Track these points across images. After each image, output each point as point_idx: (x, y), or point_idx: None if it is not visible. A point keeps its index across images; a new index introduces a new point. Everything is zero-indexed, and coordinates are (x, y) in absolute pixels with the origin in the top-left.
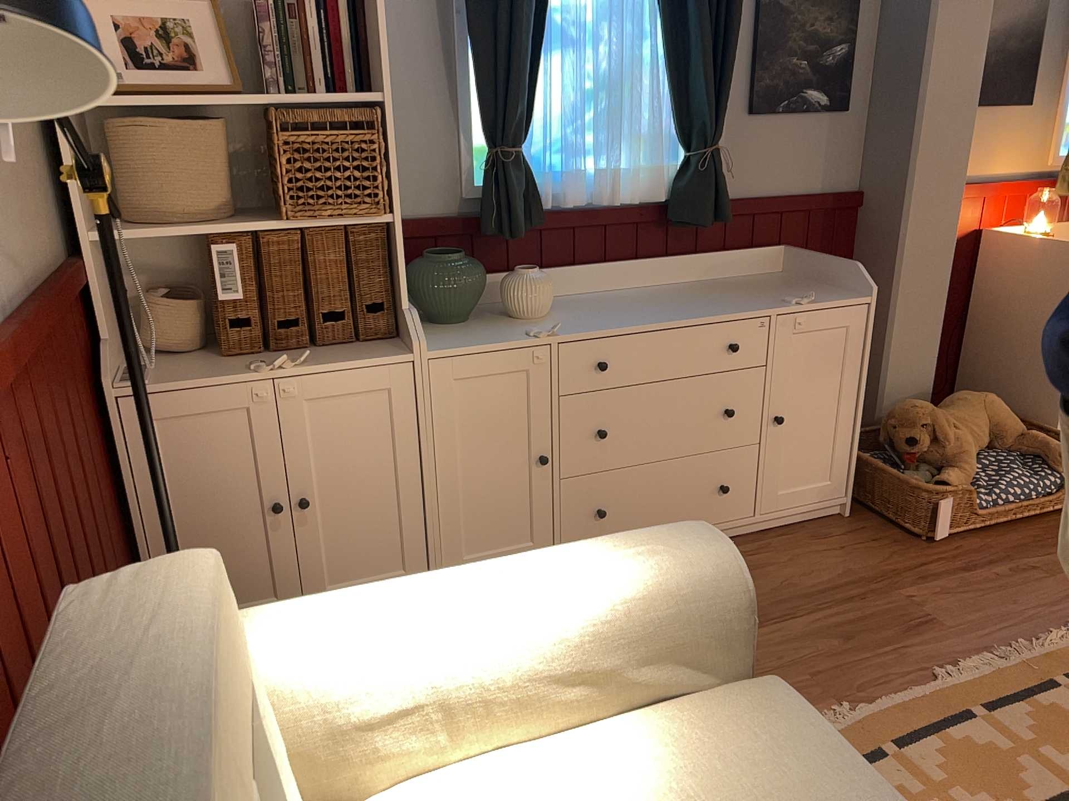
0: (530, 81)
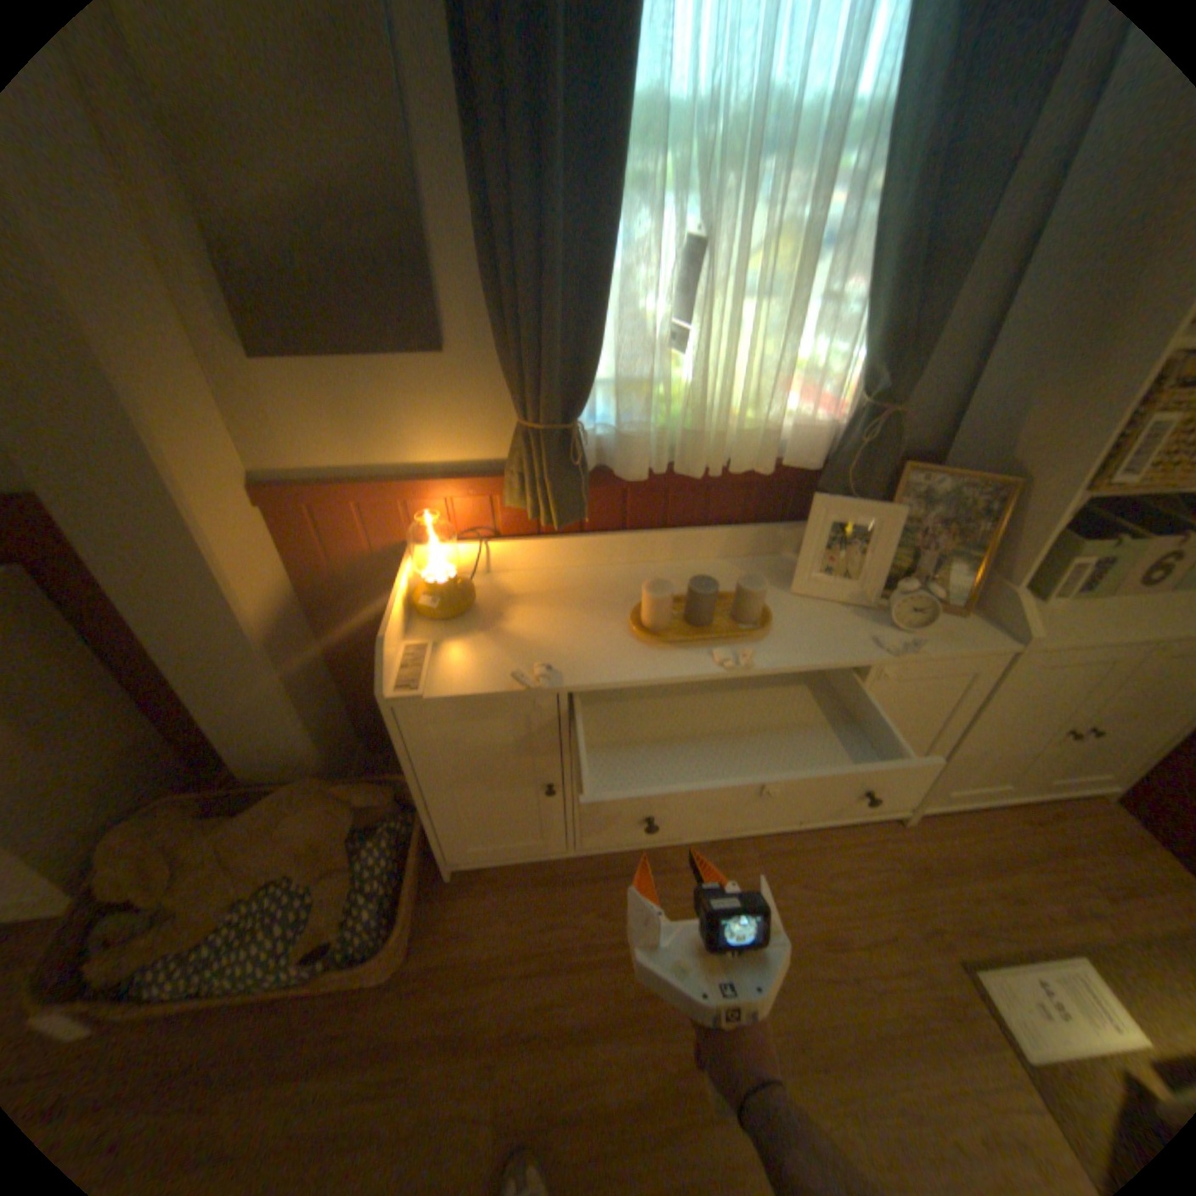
0: None
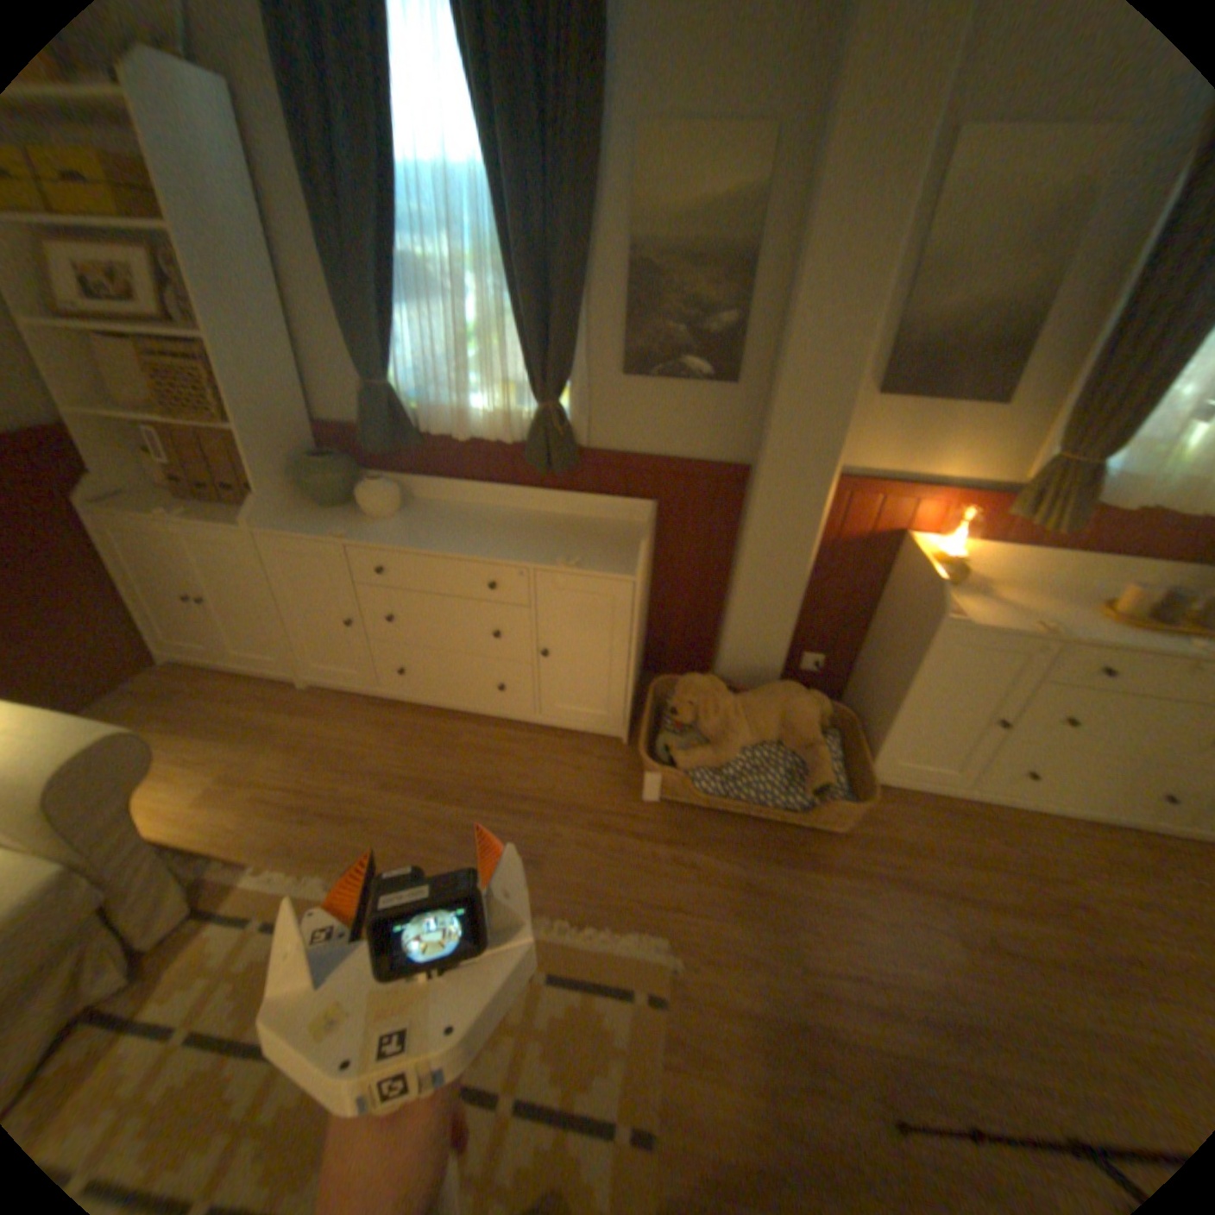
0: (385, 325)
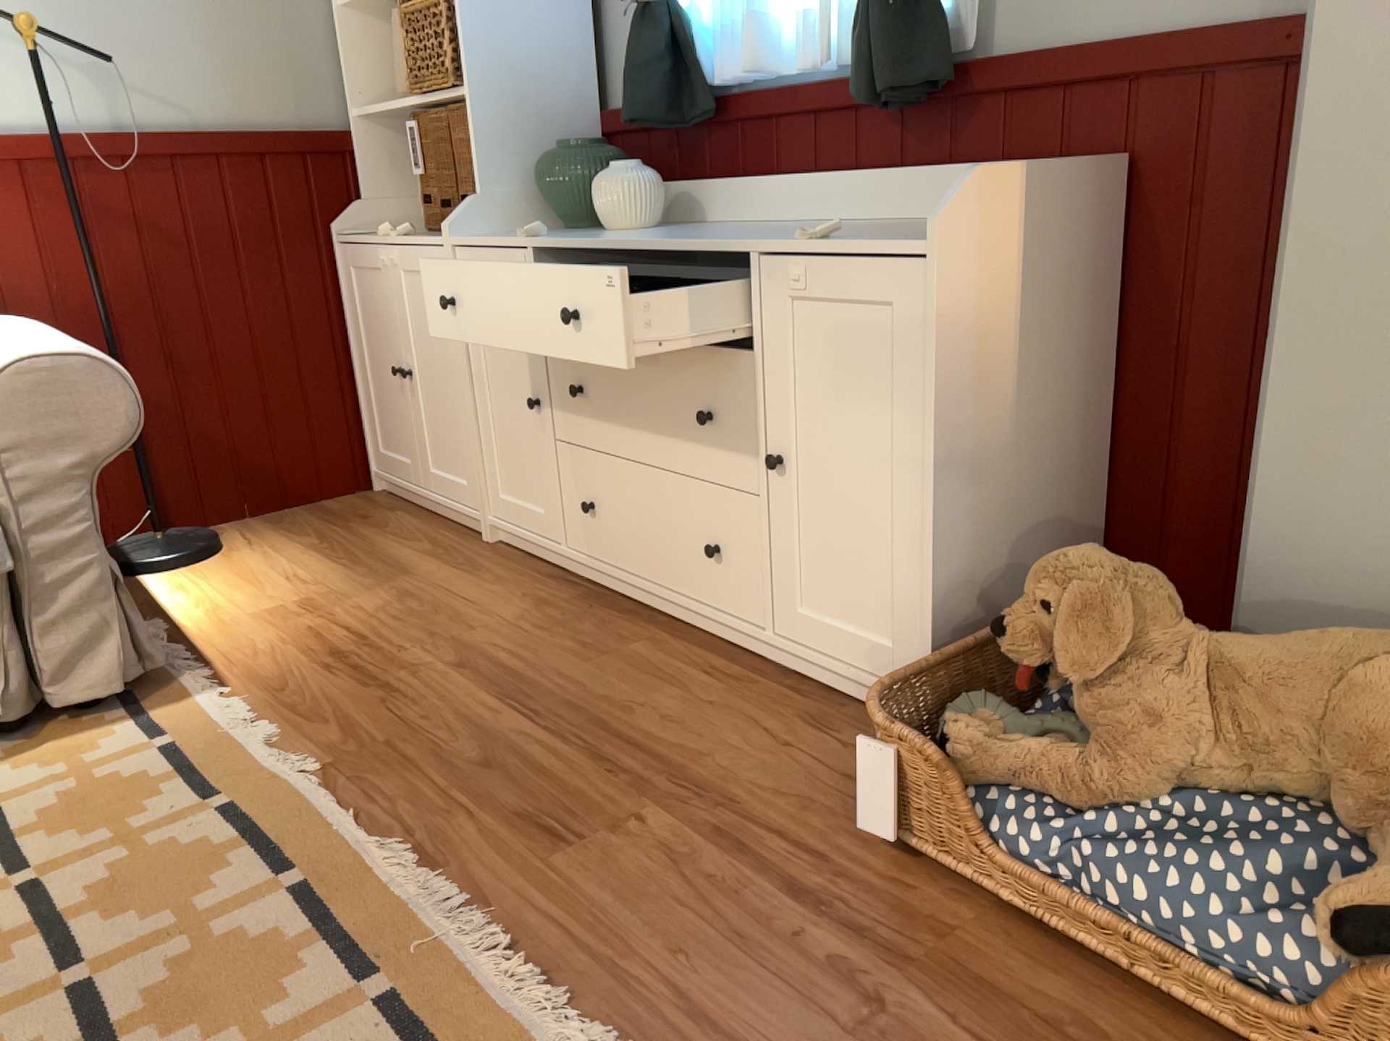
0: None
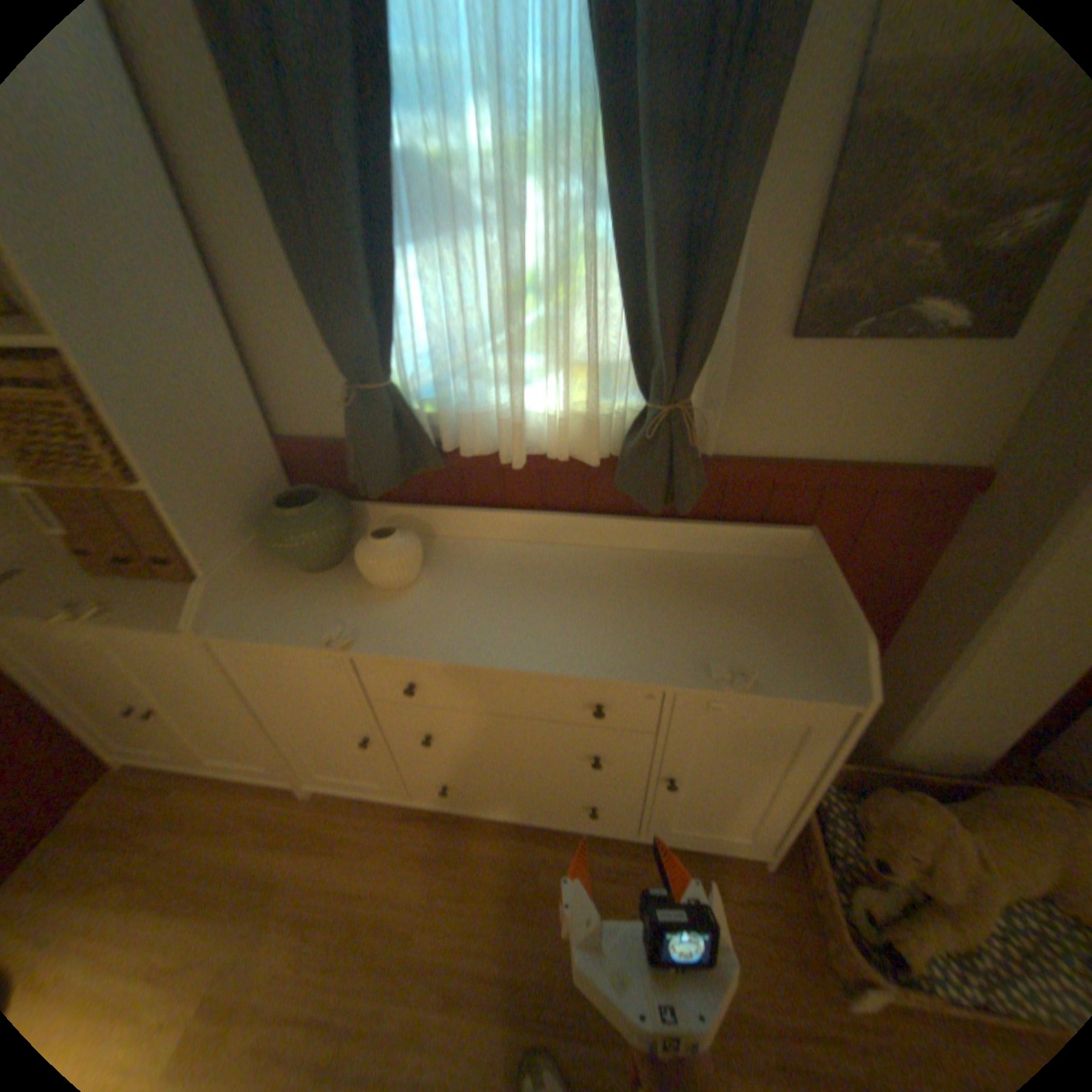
0: (382, 284)
